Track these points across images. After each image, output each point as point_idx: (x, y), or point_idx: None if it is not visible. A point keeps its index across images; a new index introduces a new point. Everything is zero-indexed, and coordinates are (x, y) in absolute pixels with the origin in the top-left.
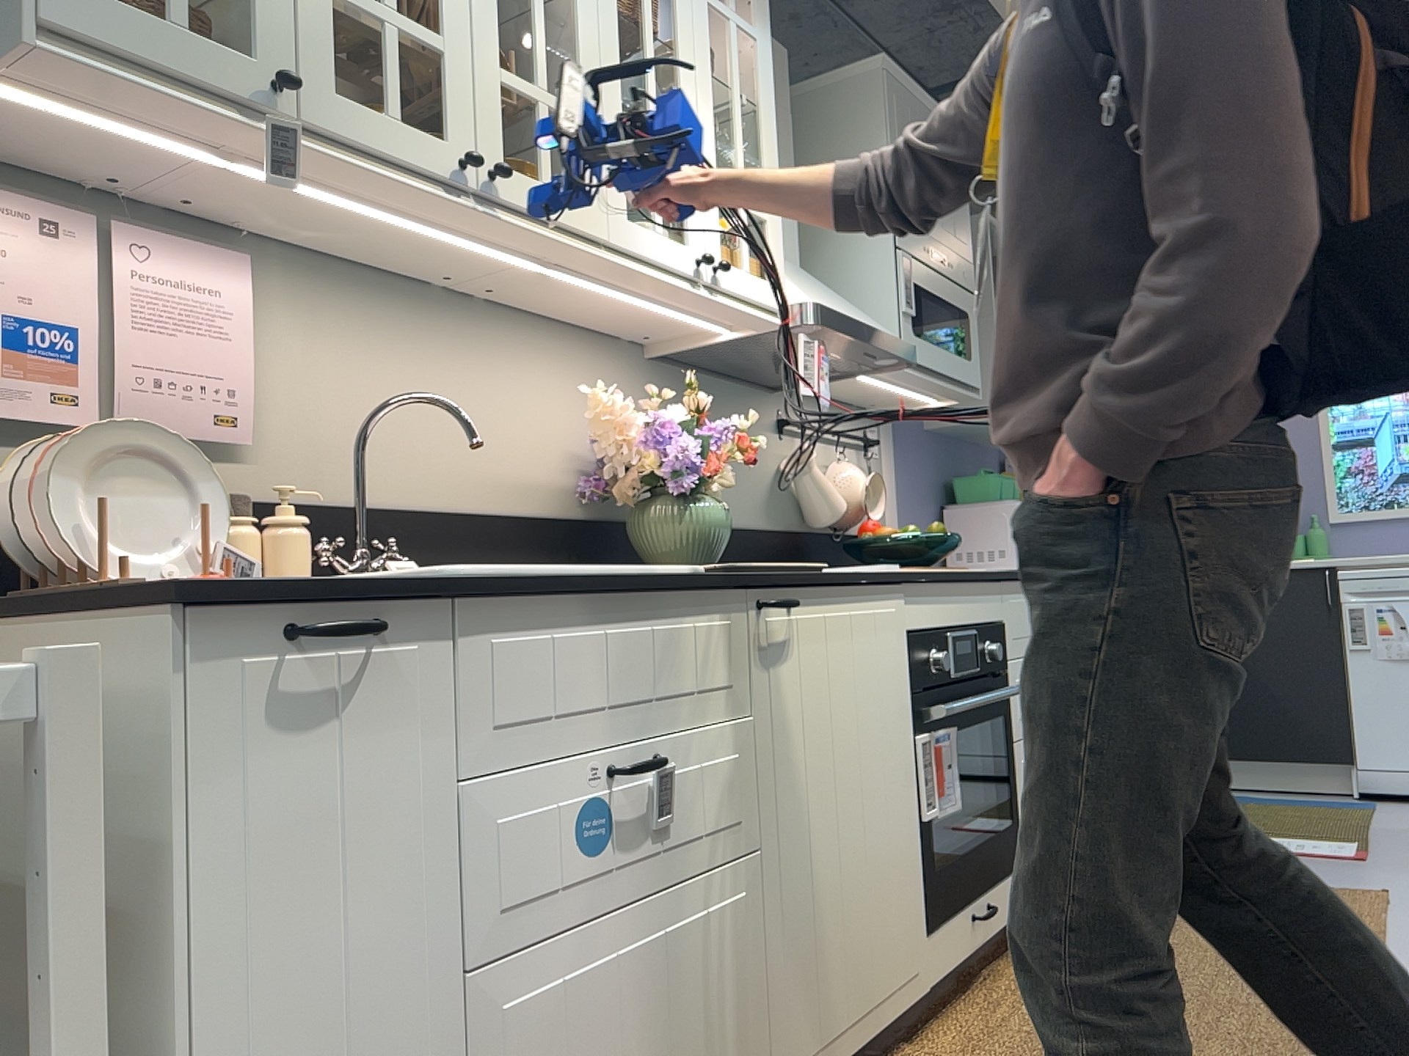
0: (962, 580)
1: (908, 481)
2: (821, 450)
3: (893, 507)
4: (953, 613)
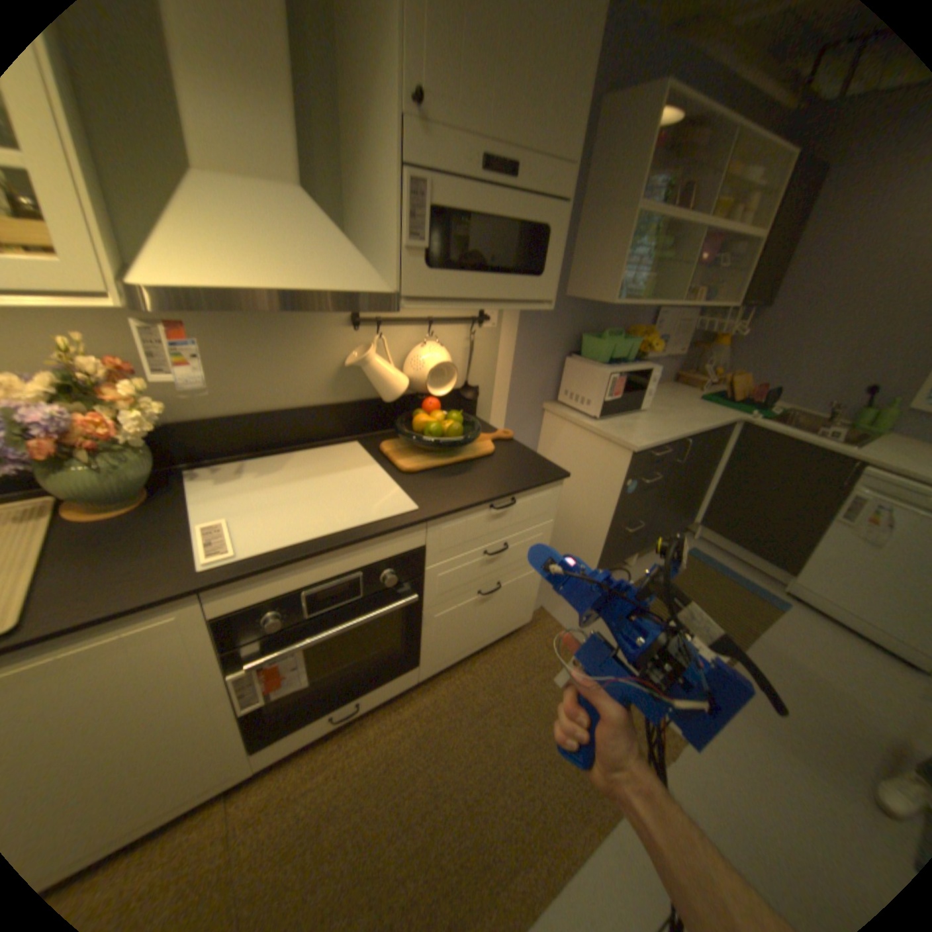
0: (323, 553)
1: (527, 340)
2: (410, 332)
3: (501, 362)
4: (311, 576)
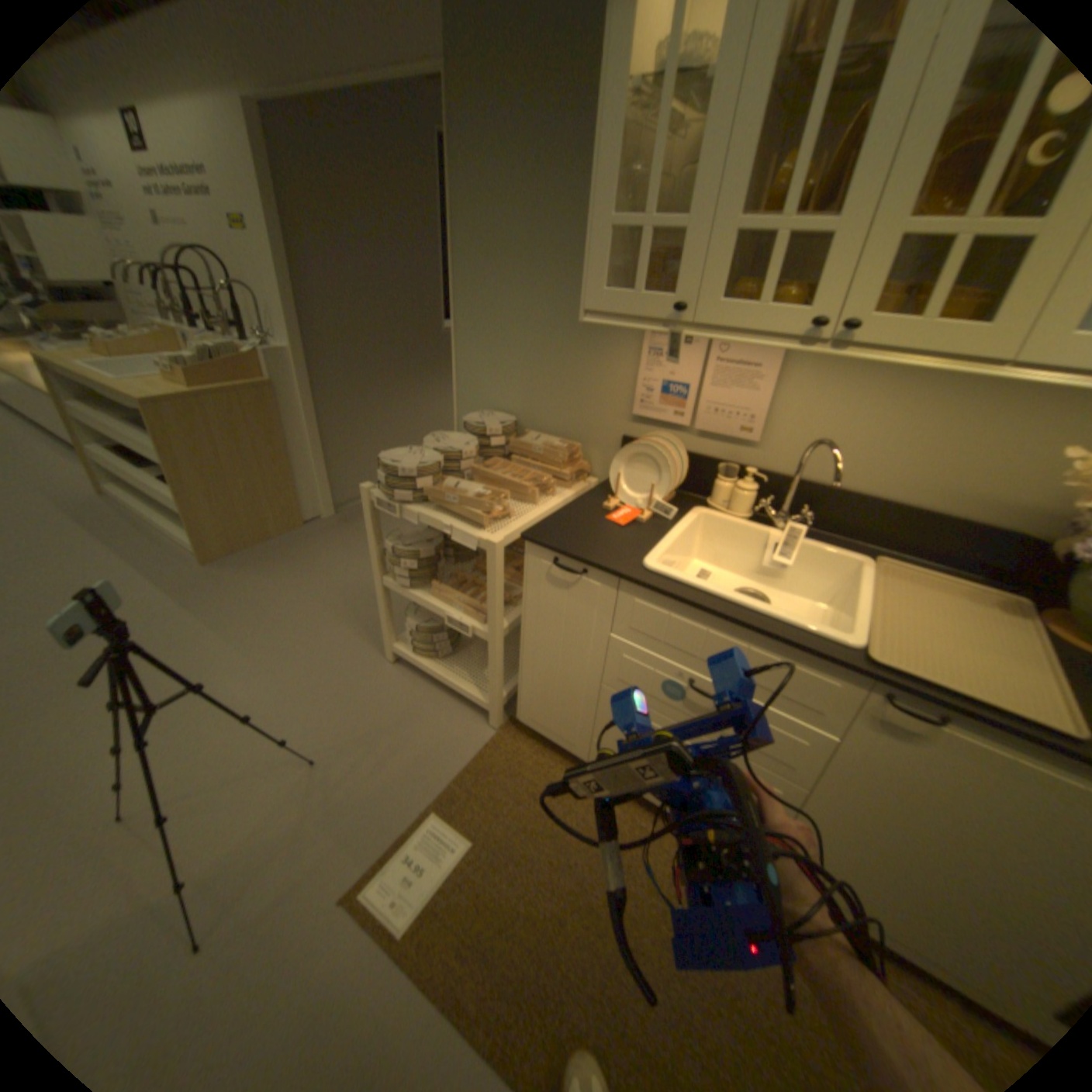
0: None
1: None
2: None
3: None
4: None
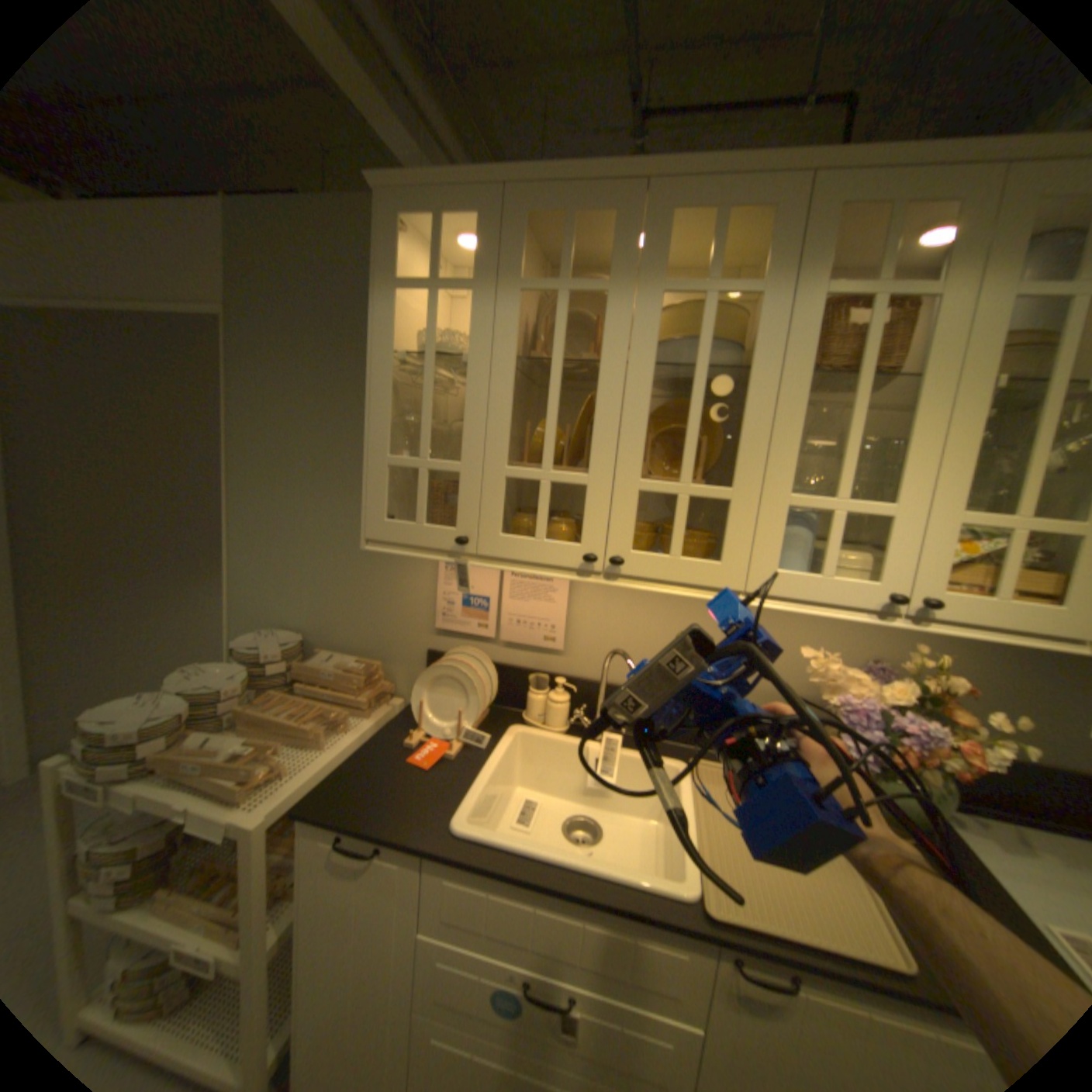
0: None
1: None
2: None
3: None
4: None
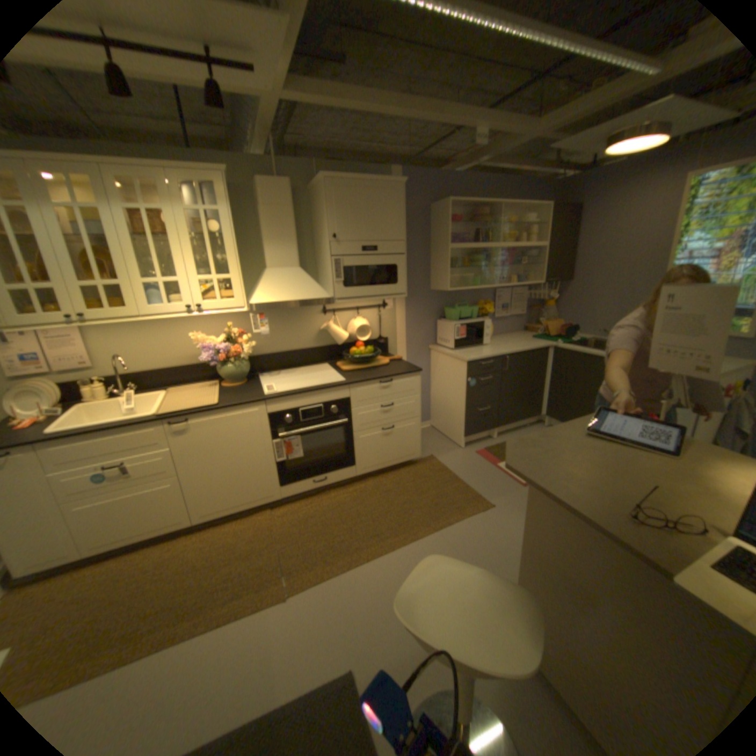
0: (307, 394)
1: (412, 315)
2: (349, 316)
3: (399, 327)
4: (303, 404)
